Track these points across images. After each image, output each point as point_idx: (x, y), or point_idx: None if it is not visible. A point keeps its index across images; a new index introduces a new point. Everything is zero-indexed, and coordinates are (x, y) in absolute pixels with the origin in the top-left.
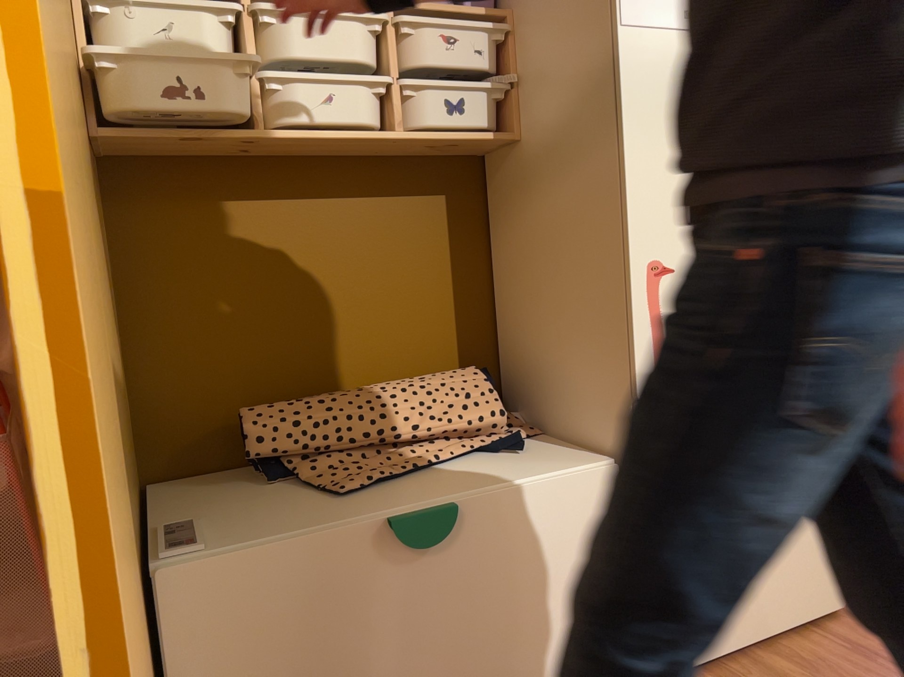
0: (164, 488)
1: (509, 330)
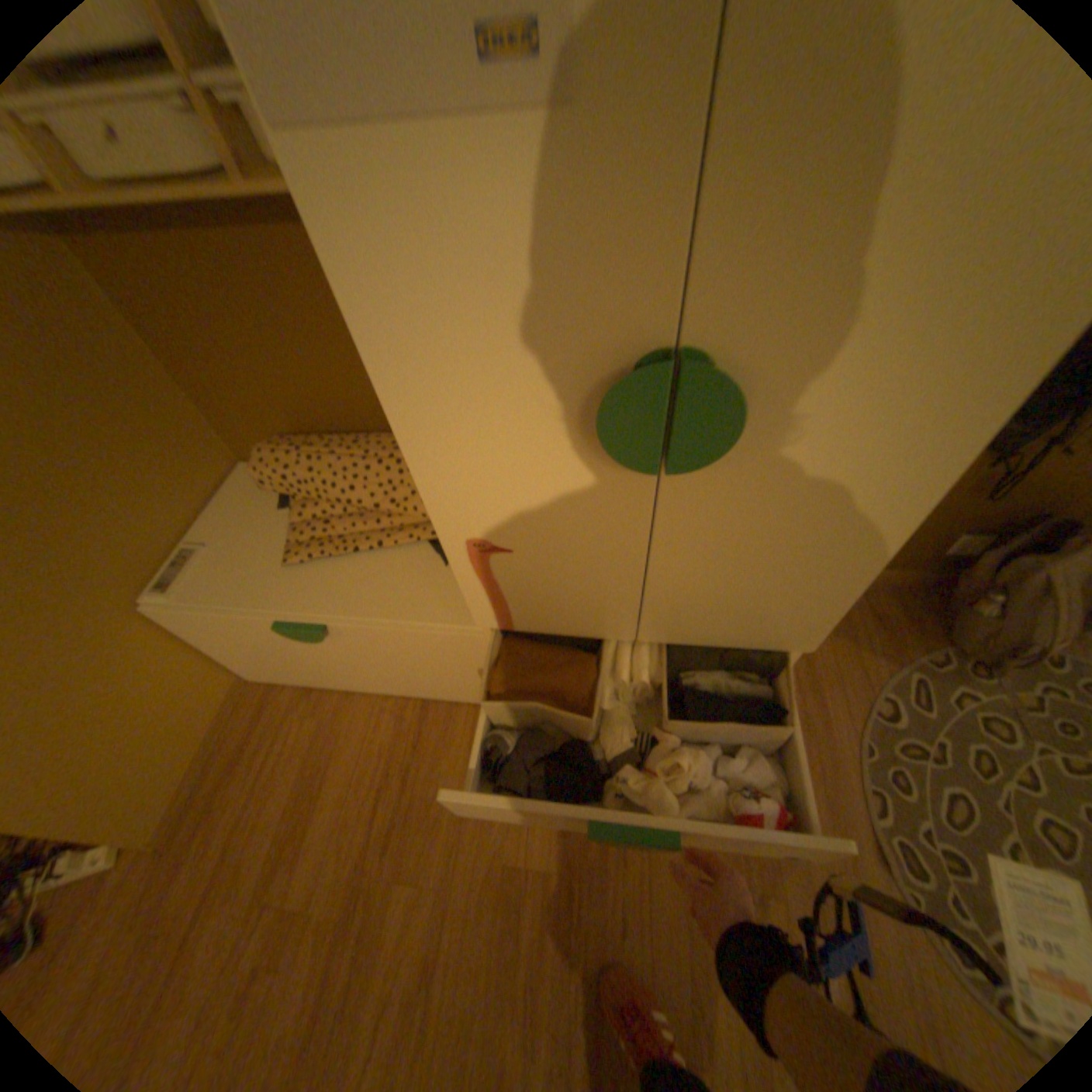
0: (239, 472)
1: None
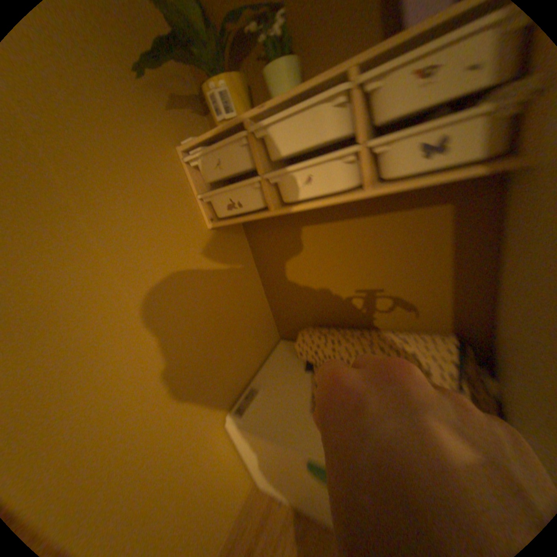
0: (281, 346)
1: (502, 320)
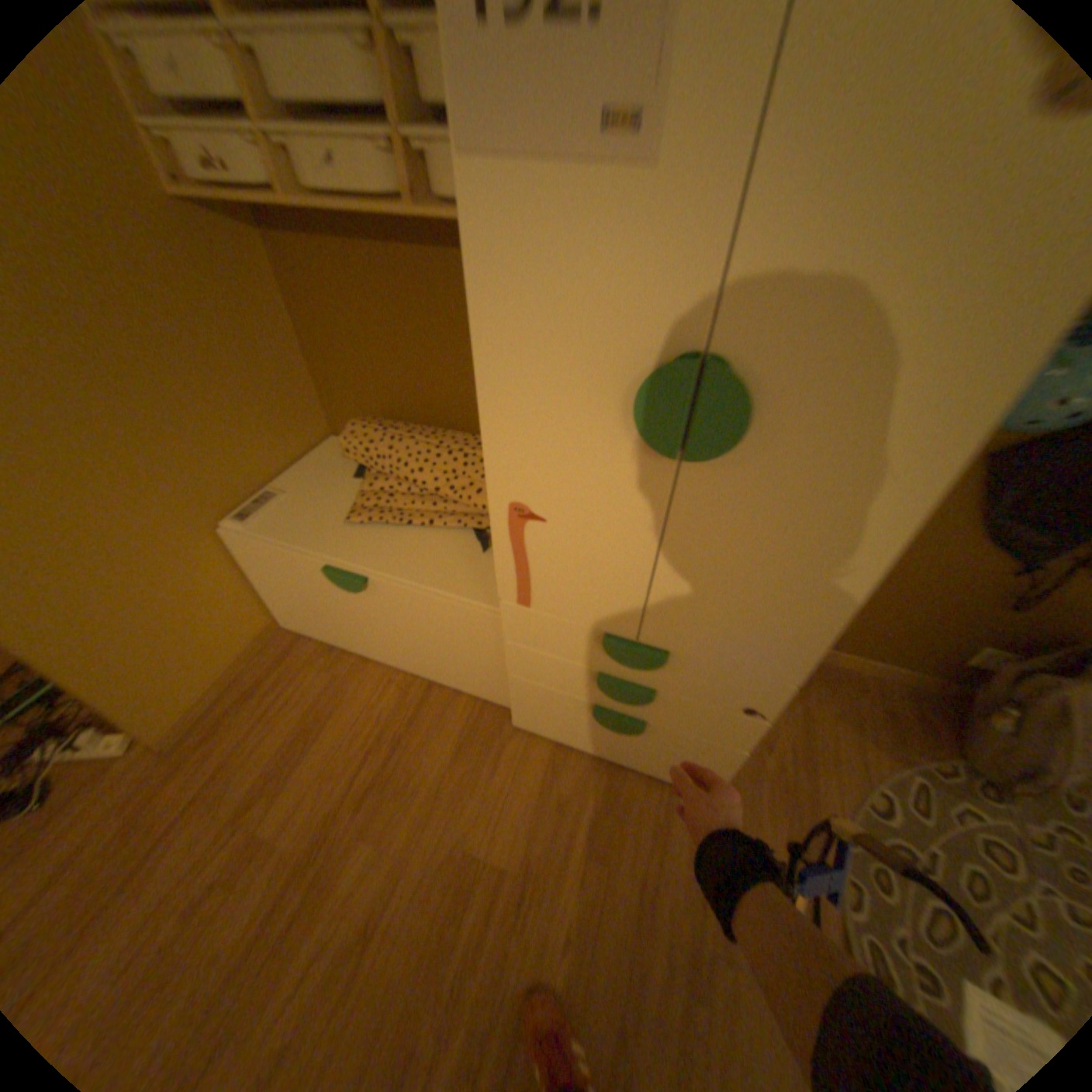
0: (331, 444)
1: None
